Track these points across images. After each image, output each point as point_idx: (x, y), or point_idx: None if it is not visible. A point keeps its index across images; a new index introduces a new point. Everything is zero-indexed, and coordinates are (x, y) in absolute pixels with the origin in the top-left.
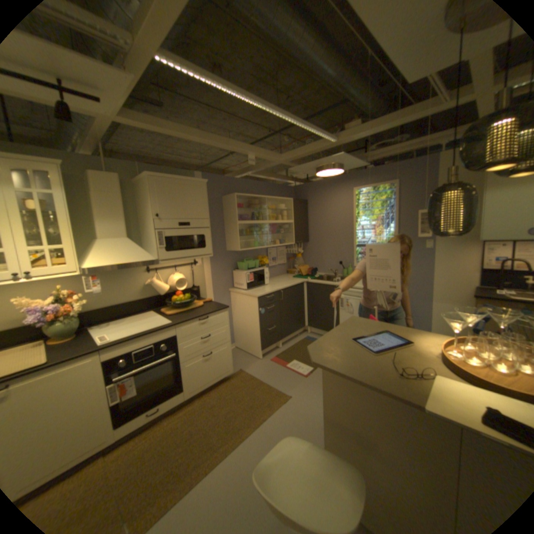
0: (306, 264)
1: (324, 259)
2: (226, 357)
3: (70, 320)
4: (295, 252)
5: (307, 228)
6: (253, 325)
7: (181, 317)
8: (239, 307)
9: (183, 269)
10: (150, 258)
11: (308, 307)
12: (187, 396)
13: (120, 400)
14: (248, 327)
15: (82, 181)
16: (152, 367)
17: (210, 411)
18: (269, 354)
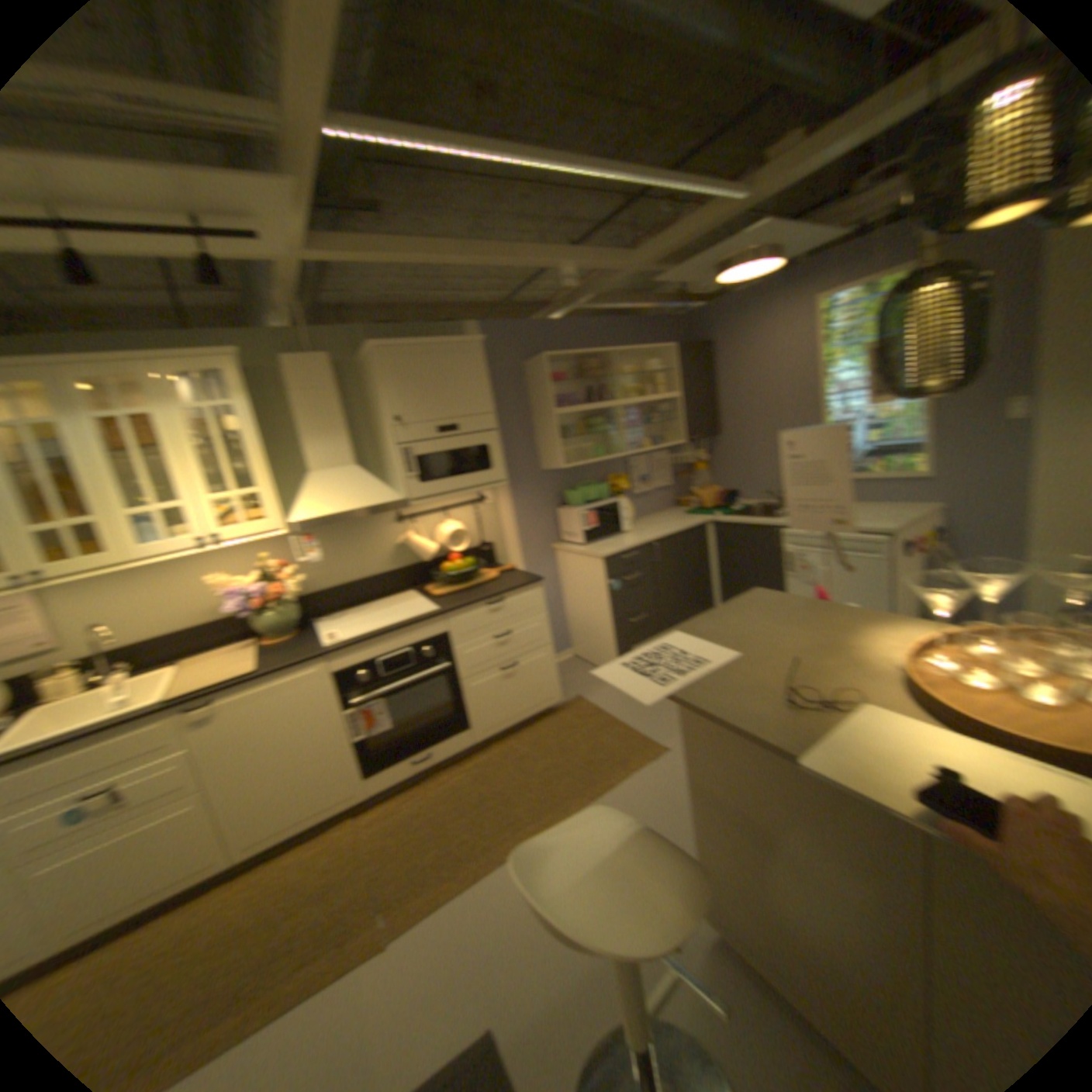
0: (716, 482)
1: (755, 469)
2: (544, 672)
3: (281, 607)
4: (691, 460)
5: (715, 405)
6: (598, 613)
7: (453, 600)
8: (570, 579)
9: (457, 512)
10: (391, 498)
11: (718, 574)
12: (477, 737)
13: (366, 735)
14: (589, 616)
15: (272, 374)
16: (410, 685)
17: (515, 764)
18: None
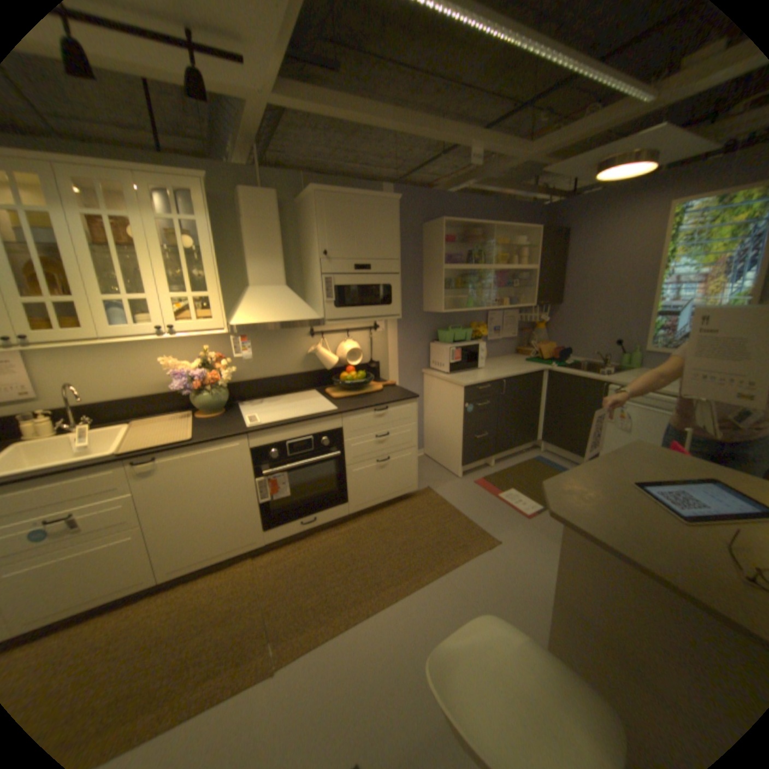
0: (552, 340)
1: (587, 334)
2: (409, 467)
3: (219, 390)
4: (535, 320)
5: (563, 280)
6: (453, 427)
7: (351, 403)
8: (434, 398)
9: (358, 335)
10: (315, 316)
11: (546, 411)
12: (354, 509)
13: (272, 498)
14: (445, 428)
15: (233, 203)
16: (310, 464)
17: (381, 534)
18: (474, 473)
